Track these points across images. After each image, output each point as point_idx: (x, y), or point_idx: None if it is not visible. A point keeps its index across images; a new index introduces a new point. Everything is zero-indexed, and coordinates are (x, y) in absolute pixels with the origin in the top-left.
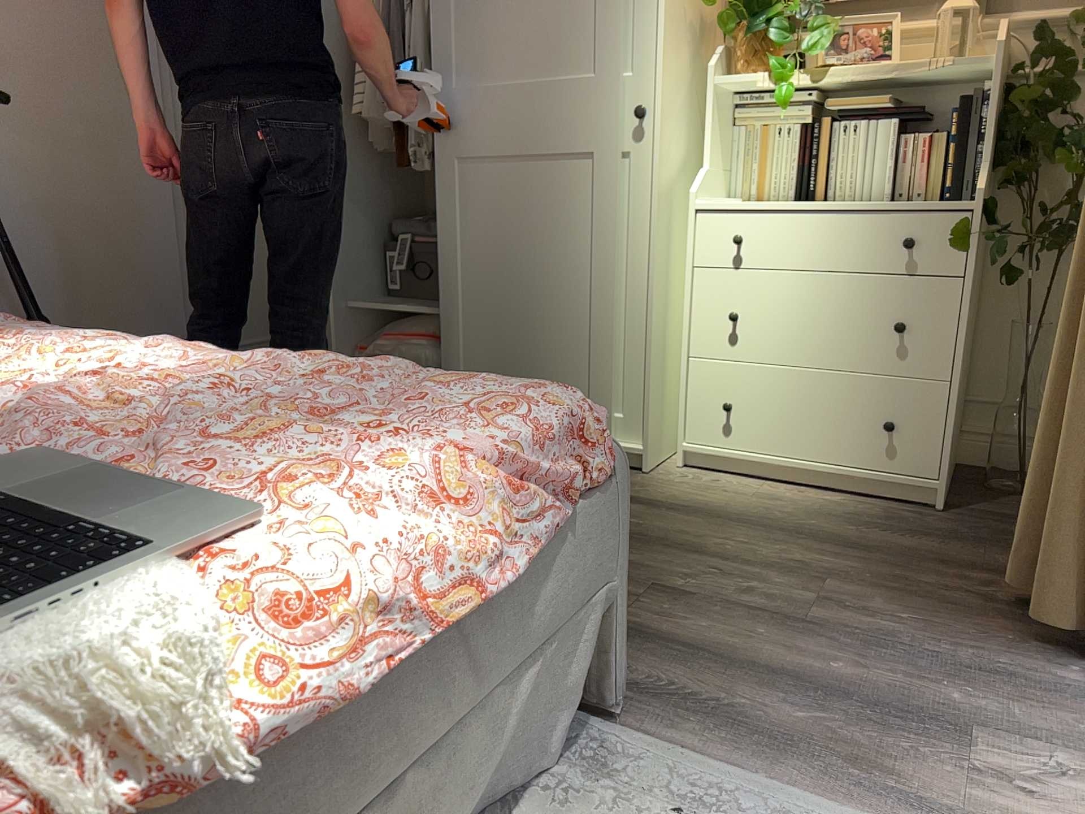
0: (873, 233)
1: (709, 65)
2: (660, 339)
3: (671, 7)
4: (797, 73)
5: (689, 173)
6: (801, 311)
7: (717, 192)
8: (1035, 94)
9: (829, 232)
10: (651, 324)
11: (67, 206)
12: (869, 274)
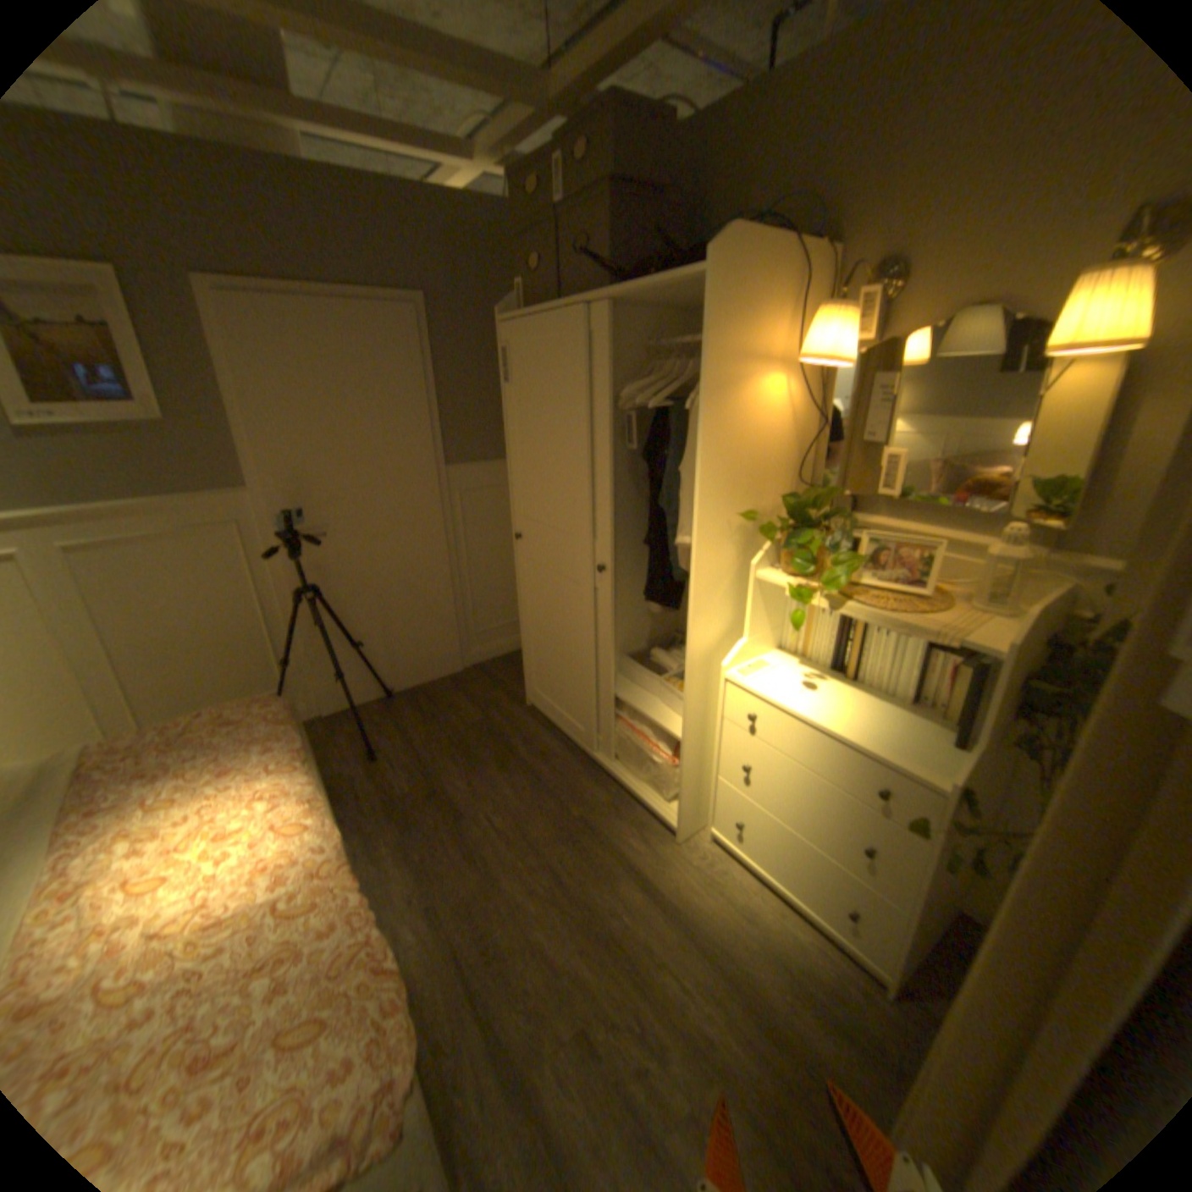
0: (857, 767)
1: (753, 563)
2: (695, 759)
3: (711, 528)
4: (819, 597)
5: (738, 633)
6: (796, 792)
7: (762, 650)
8: (1061, 691)
9: (821, 747)
10: (683, 753)
11: (378, 571)
12: (851, 796)
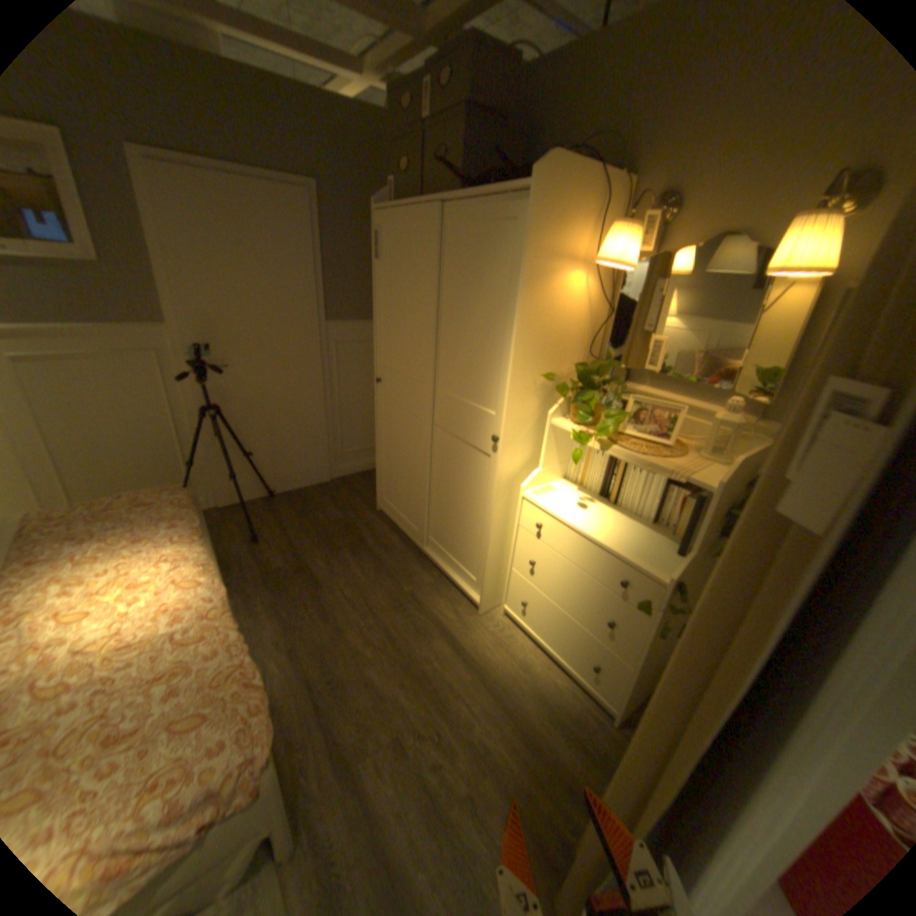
0: (608, 564)
1: (550, 412)
2: (497, 554)
3: (521, 383)
4: (594, 440)
5: (535, 464)
6: (565, 580)
7: (551, 477)
8: None
9: (585, 548)
10: (488, 548)
11: (268, 399)
12: (602, 584)
